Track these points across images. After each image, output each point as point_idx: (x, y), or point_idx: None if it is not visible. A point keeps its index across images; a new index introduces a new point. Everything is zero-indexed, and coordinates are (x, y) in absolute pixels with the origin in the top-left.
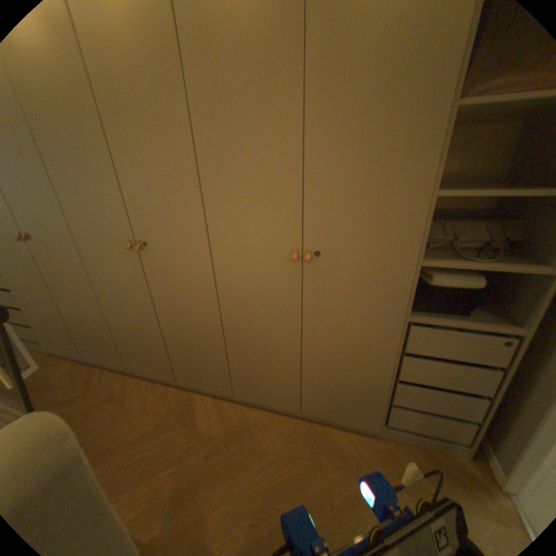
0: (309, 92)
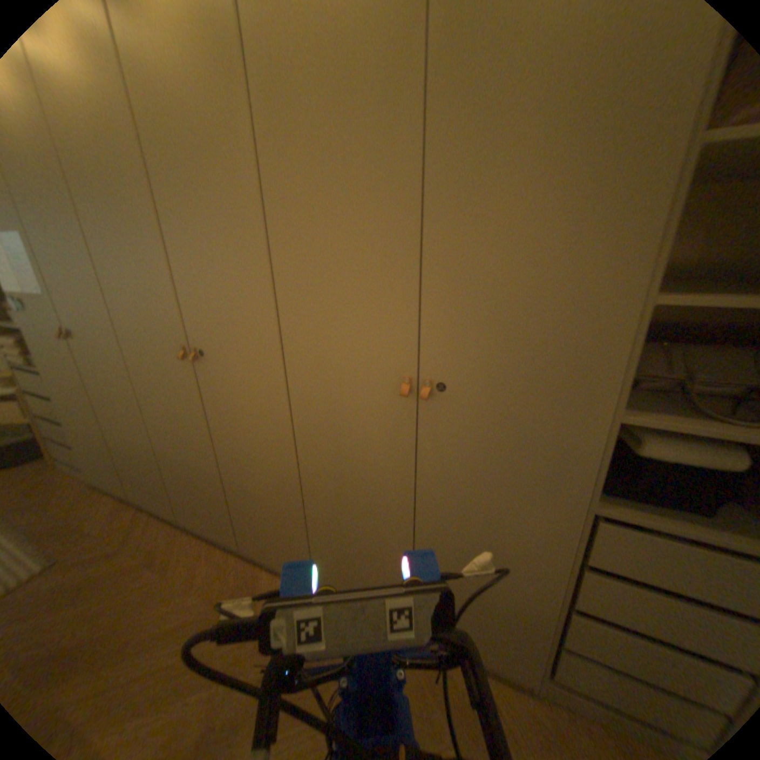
0: (433, 130)
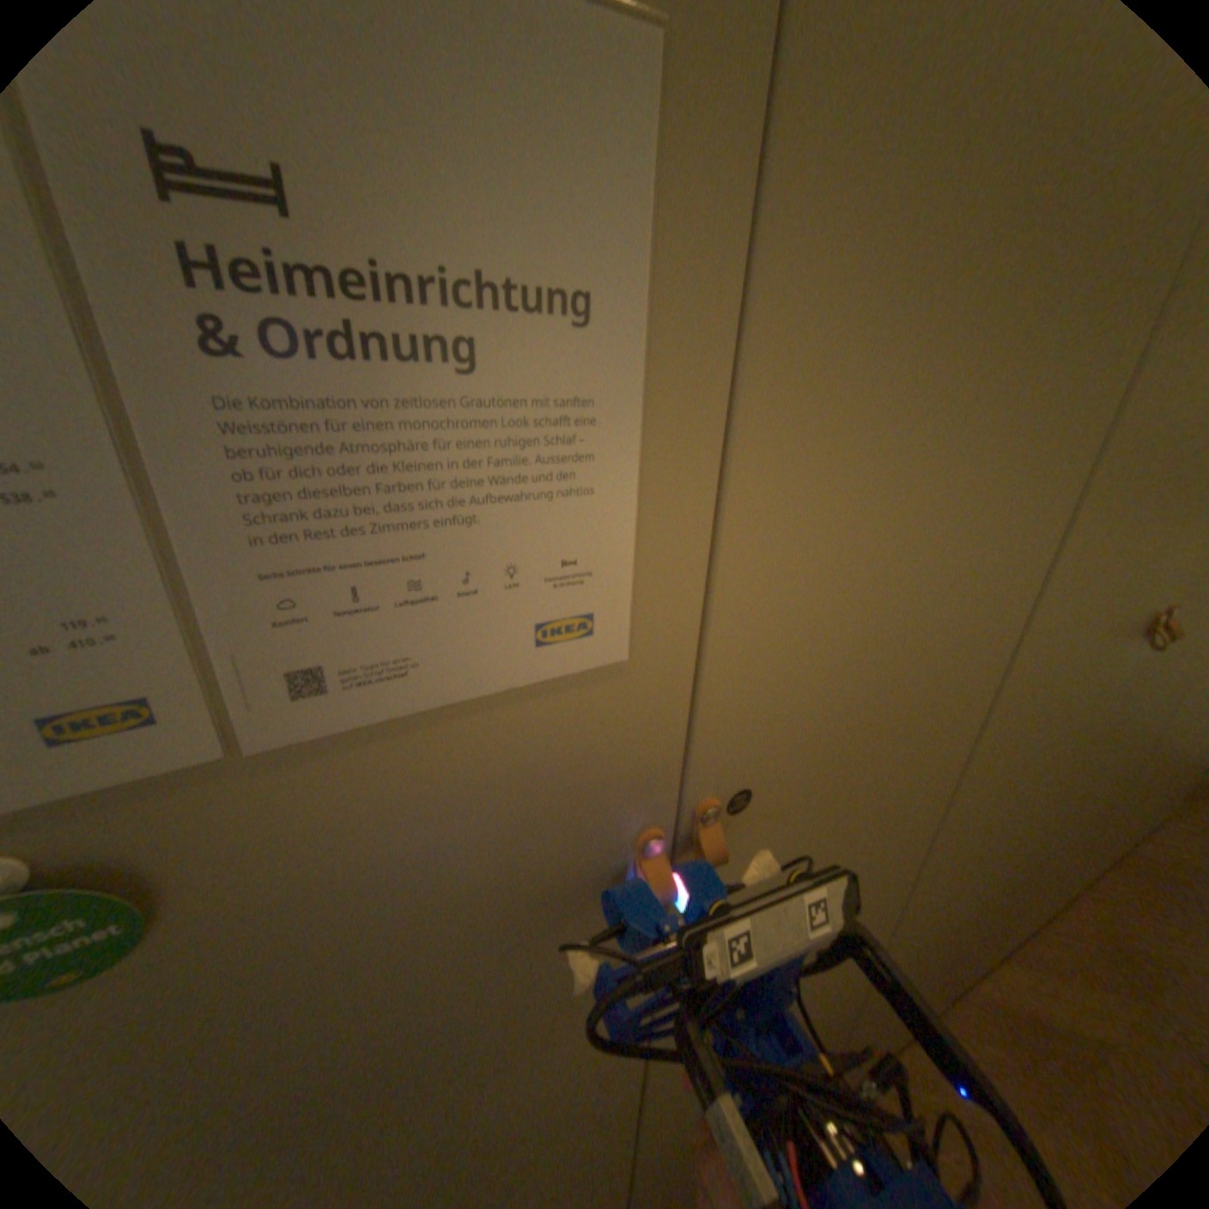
0: None
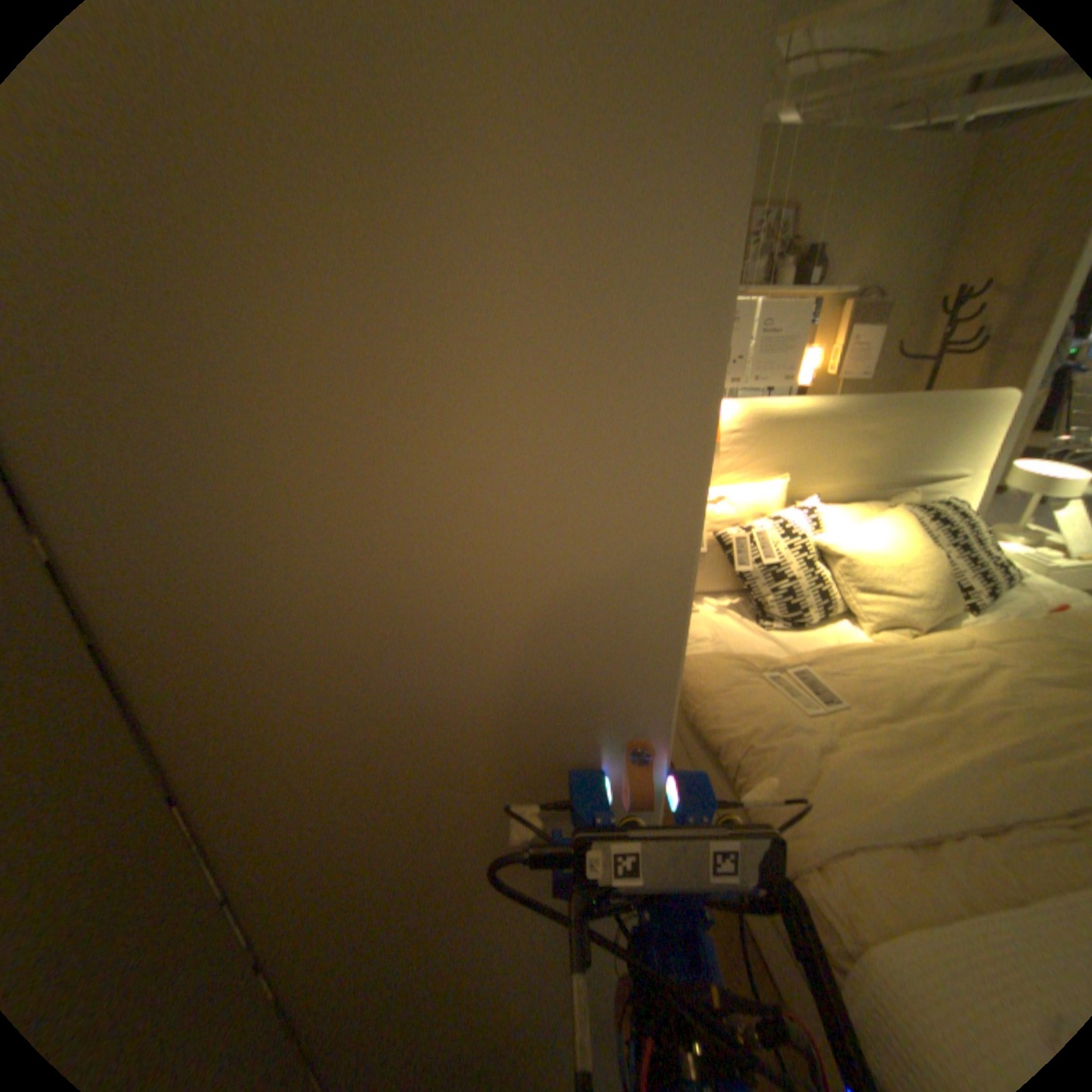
0: None
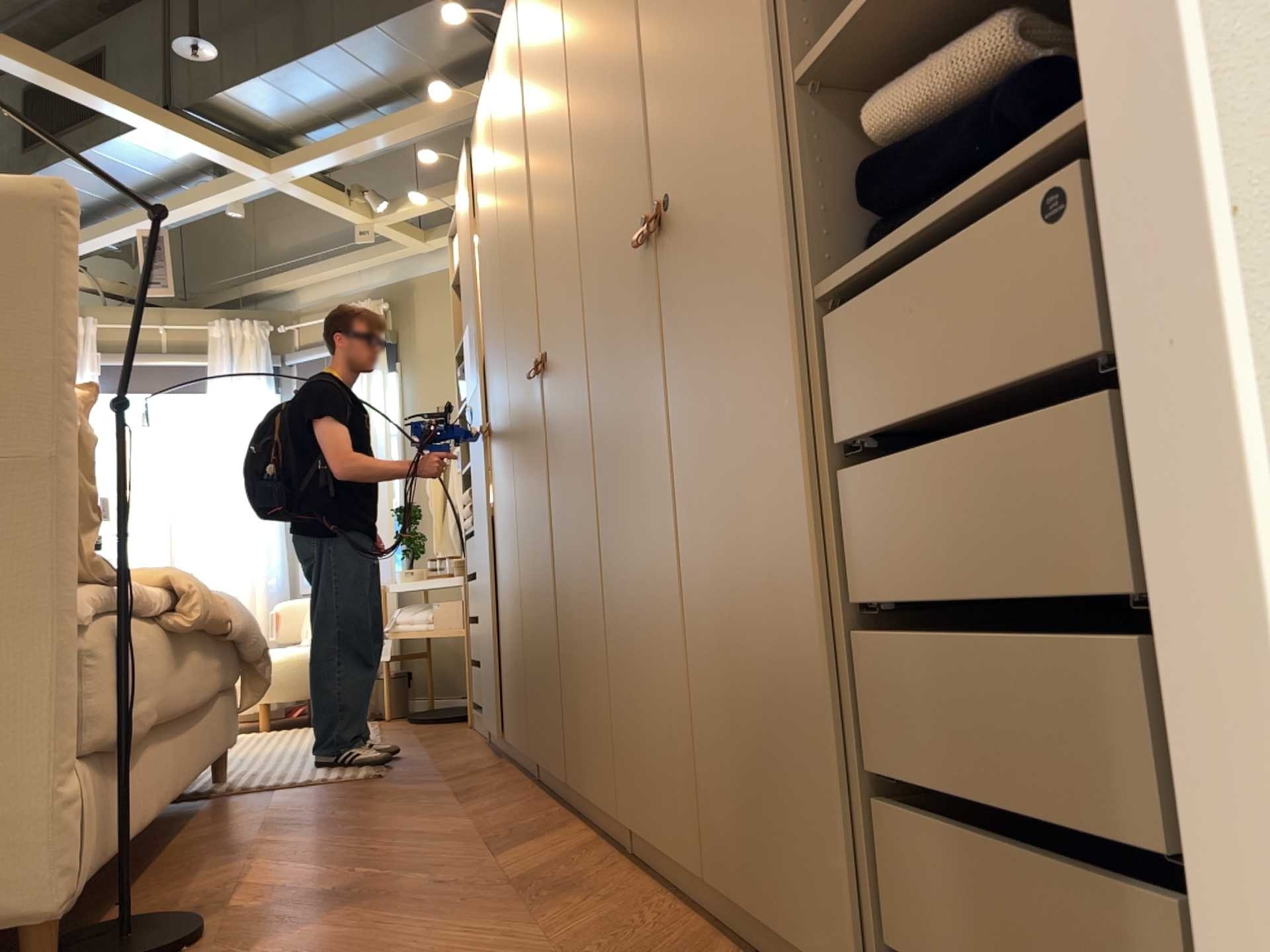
0: None
